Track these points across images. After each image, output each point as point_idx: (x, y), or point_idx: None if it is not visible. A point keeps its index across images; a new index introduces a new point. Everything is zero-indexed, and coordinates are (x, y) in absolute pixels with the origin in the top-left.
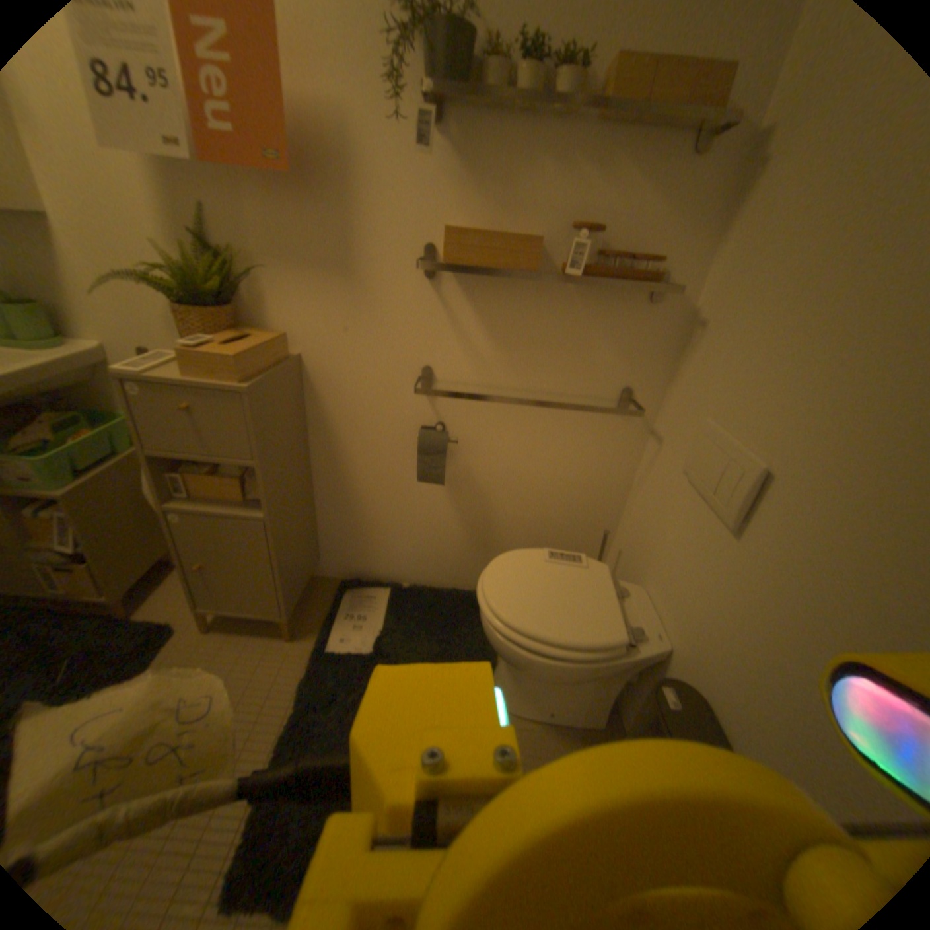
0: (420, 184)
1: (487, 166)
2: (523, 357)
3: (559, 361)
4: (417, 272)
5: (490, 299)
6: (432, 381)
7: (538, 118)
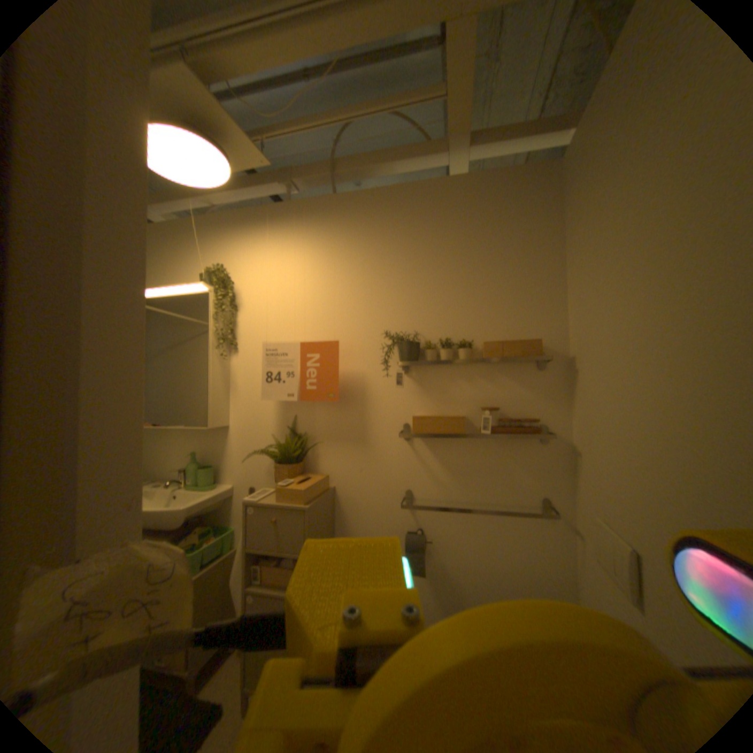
0: (398, 397)
1: (431, 387)
2: (467, 481)
3: (491, 483)
4: (399, 437)
5: (441, 448)
6: (411, 499)
7: (453, 366)
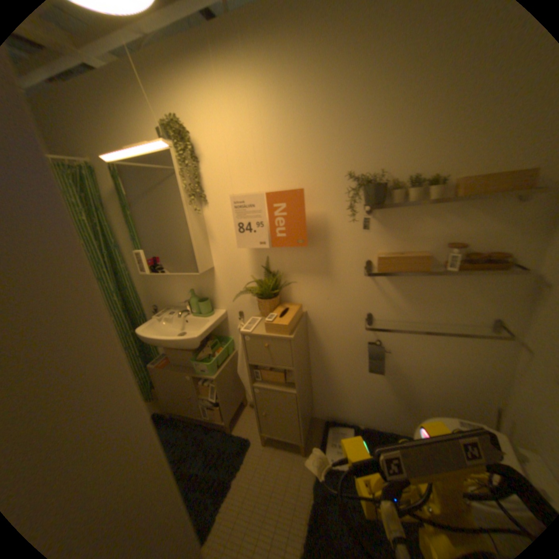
0: (361, 238)
1: (394, 227)
2: (423, 307)
3: (446, 308)
4: (361, 273)
5: (401, 281)
6: (371, 321)
7: (420, 205)
